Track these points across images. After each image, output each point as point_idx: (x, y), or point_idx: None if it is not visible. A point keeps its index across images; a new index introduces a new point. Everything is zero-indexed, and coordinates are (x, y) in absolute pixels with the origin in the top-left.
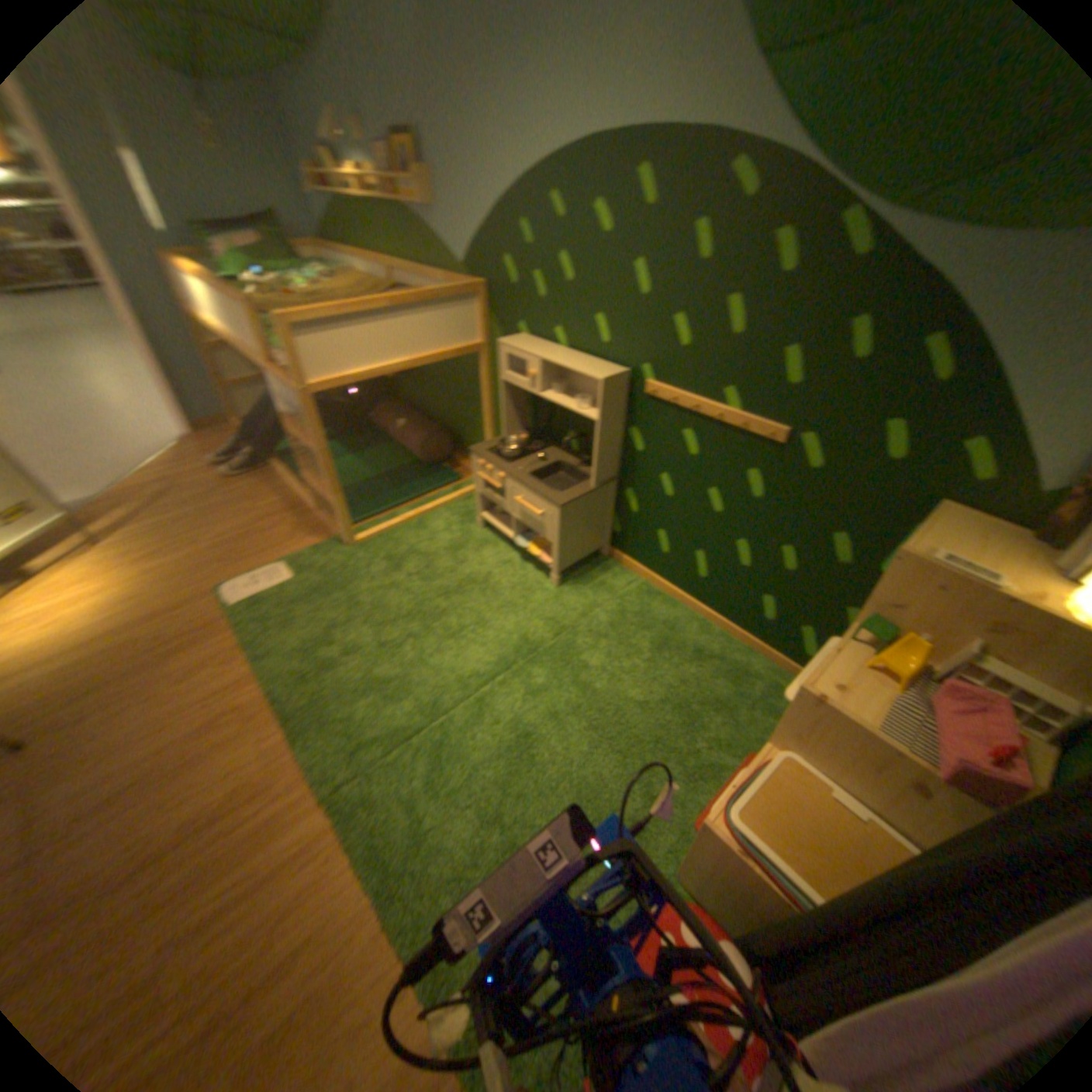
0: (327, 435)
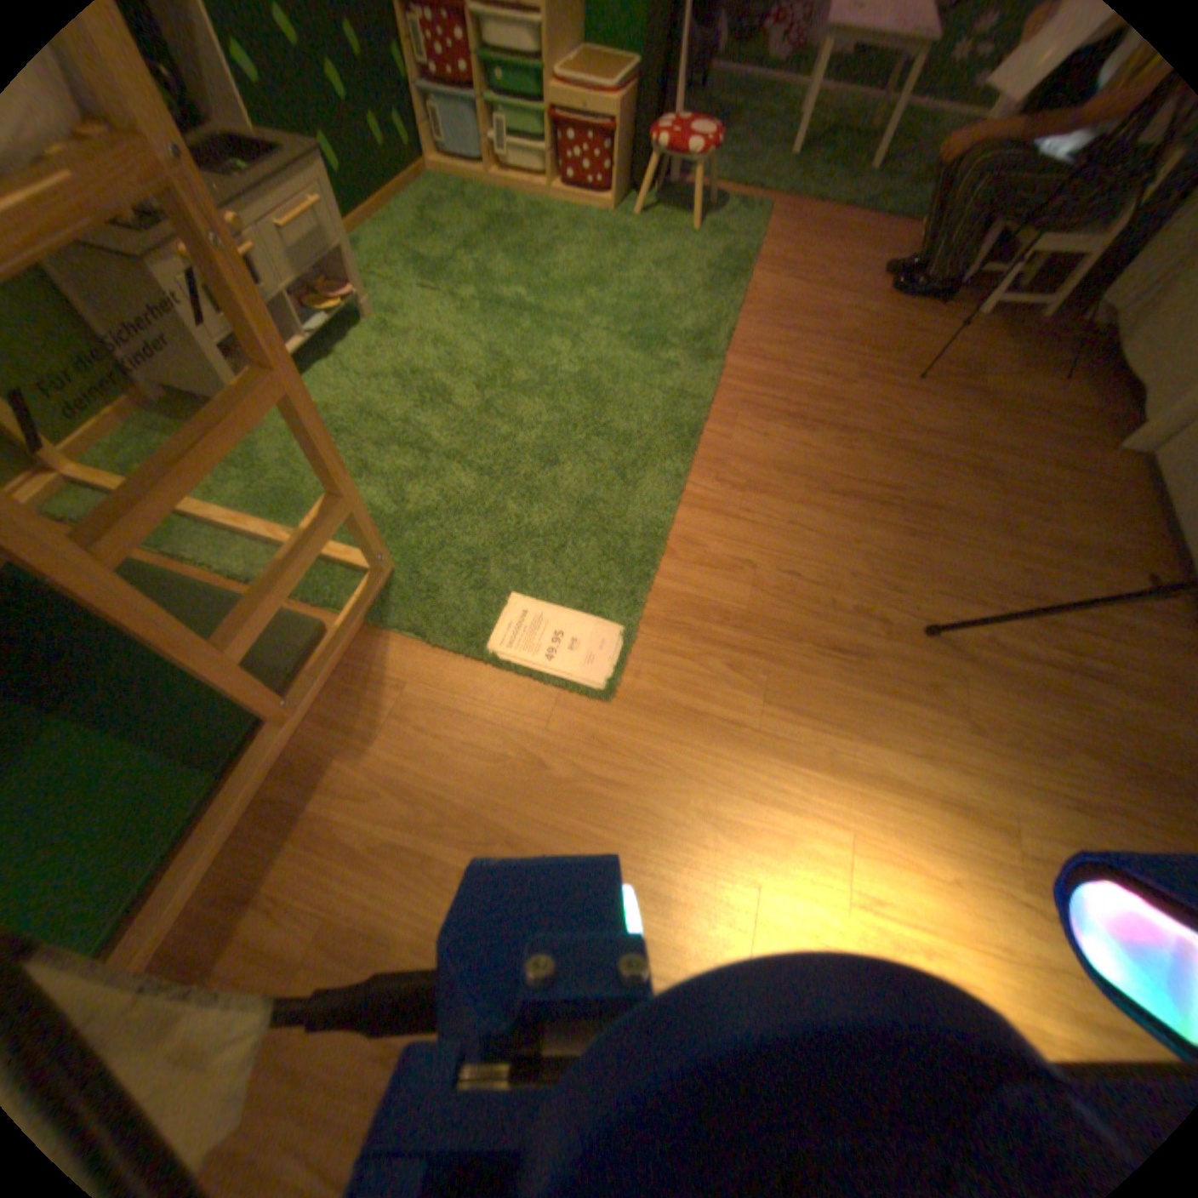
0: None
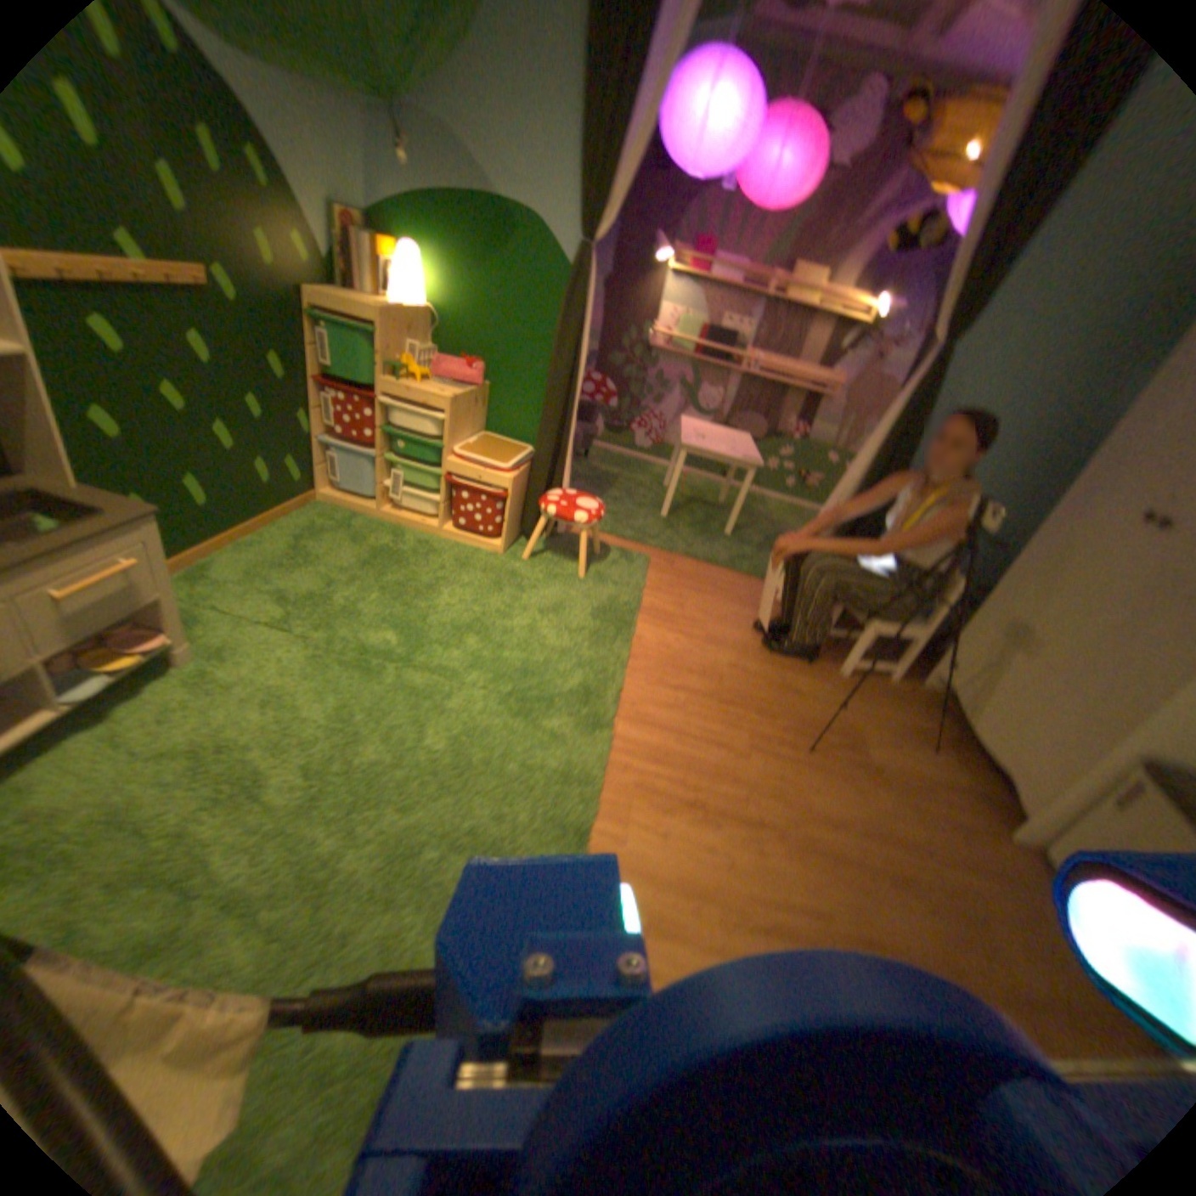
0: None
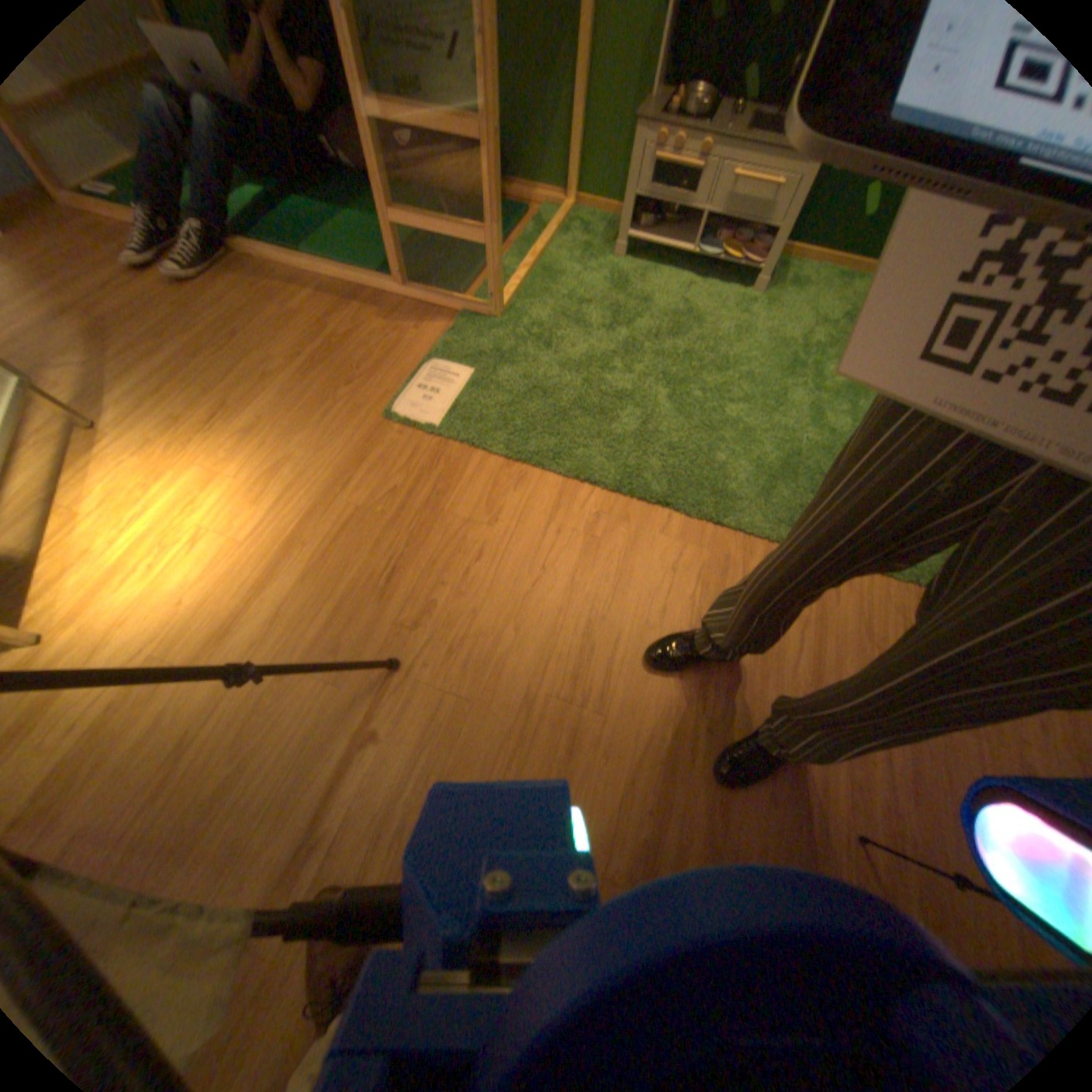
0: (257, 189)
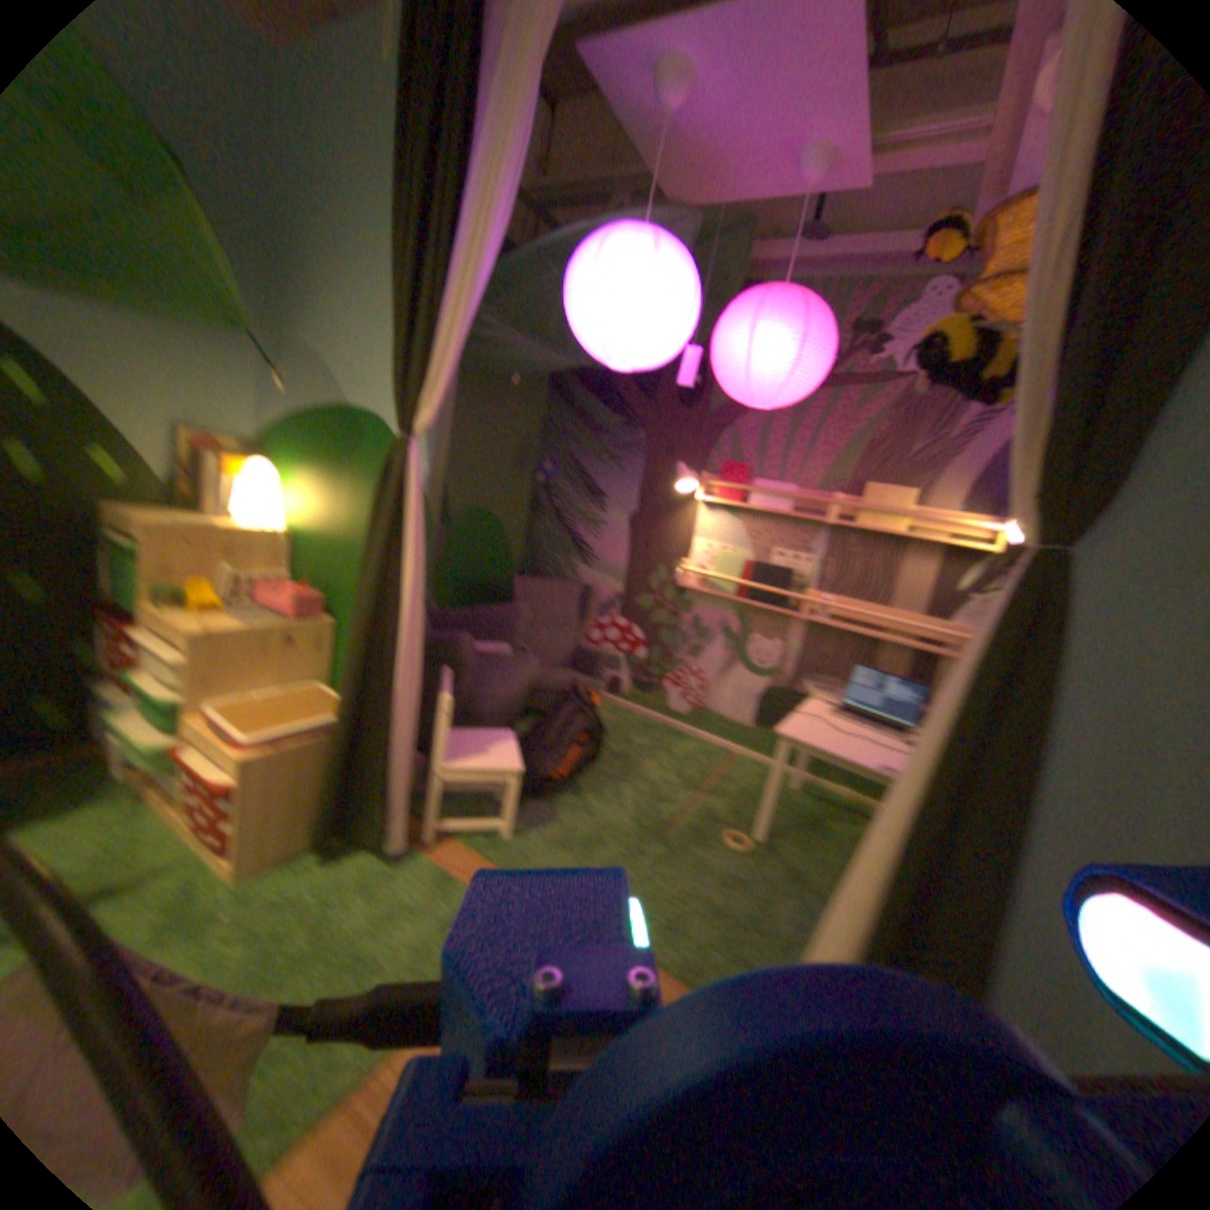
0: None
